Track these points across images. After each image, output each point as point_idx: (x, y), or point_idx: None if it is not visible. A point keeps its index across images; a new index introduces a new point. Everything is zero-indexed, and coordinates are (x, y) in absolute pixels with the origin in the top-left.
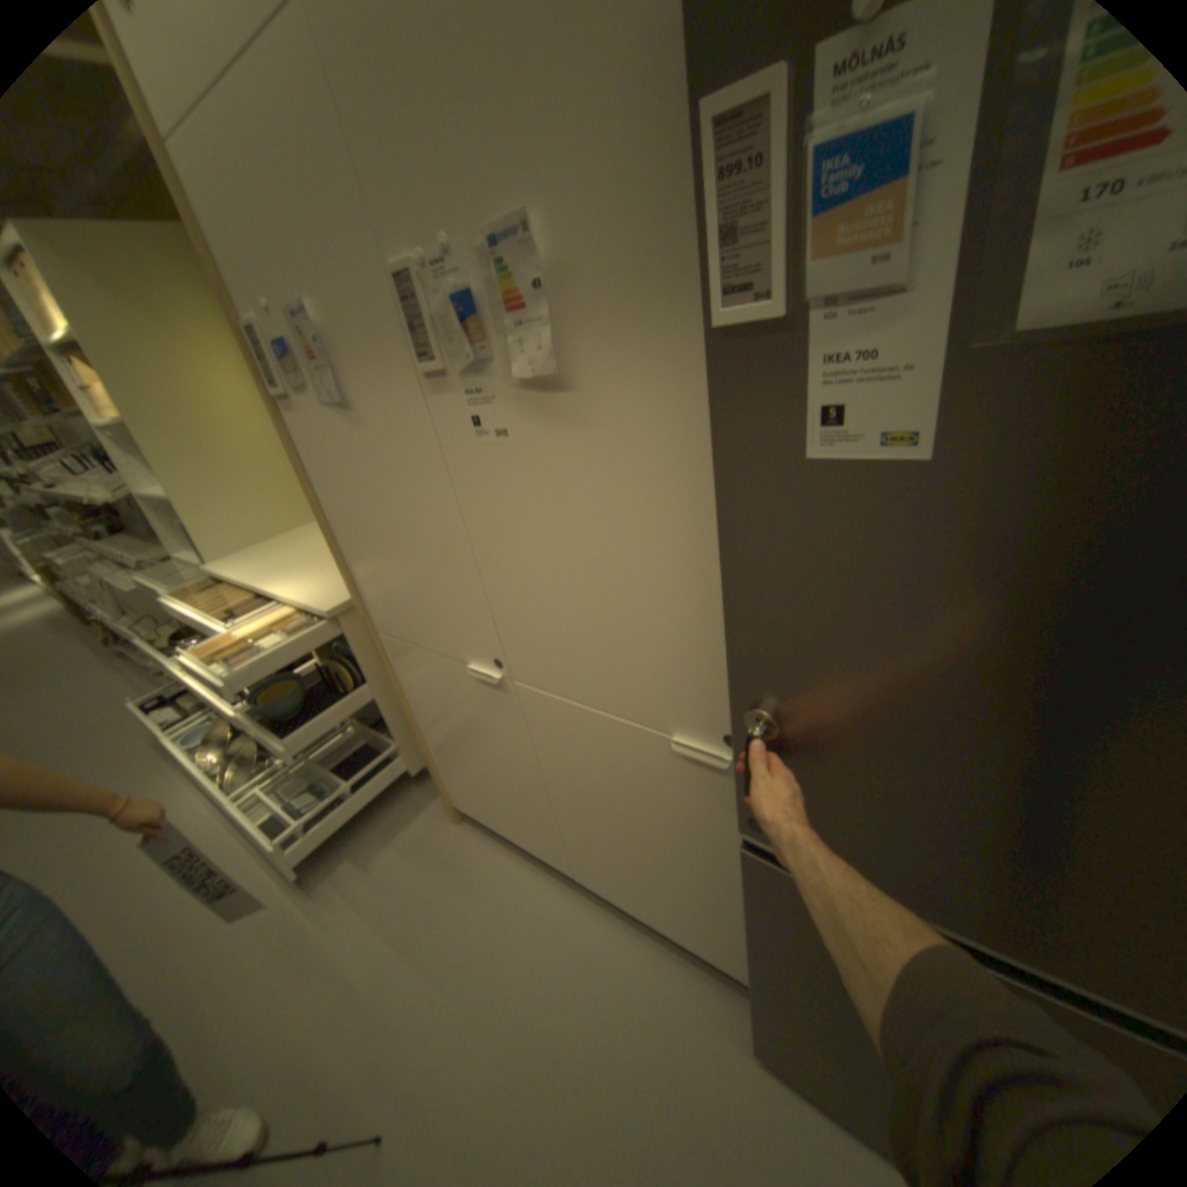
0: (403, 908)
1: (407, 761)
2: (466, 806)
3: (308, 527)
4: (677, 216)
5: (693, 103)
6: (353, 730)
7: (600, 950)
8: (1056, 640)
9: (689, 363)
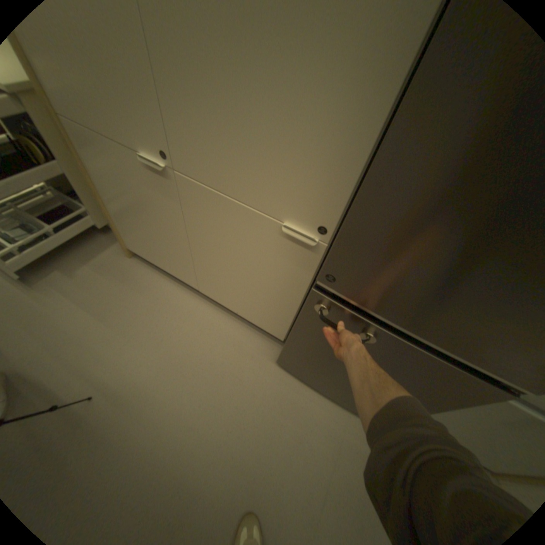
0: (97, 297)
1: (95, 219)
2: (135, 248)
3: None
4: None
5: None
6: (51, 194)
7: (210, 321)
8: None
9: None
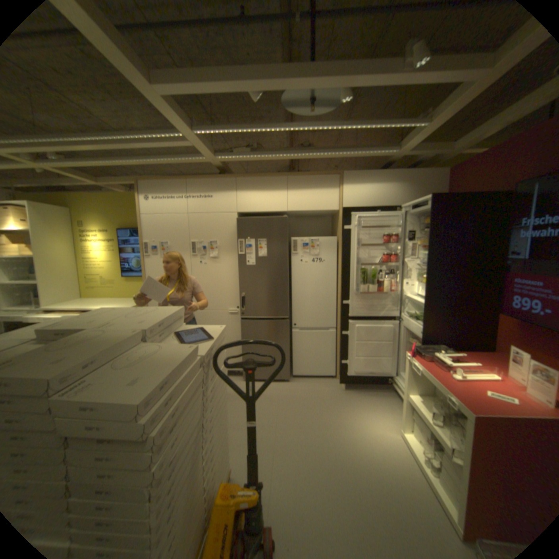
0: None
1: None
2: None
3: (77, 300)
4: (234, 245)
5: (238, 240)
6: None
7: None
8: (265, 279)
9: (234, 258)
